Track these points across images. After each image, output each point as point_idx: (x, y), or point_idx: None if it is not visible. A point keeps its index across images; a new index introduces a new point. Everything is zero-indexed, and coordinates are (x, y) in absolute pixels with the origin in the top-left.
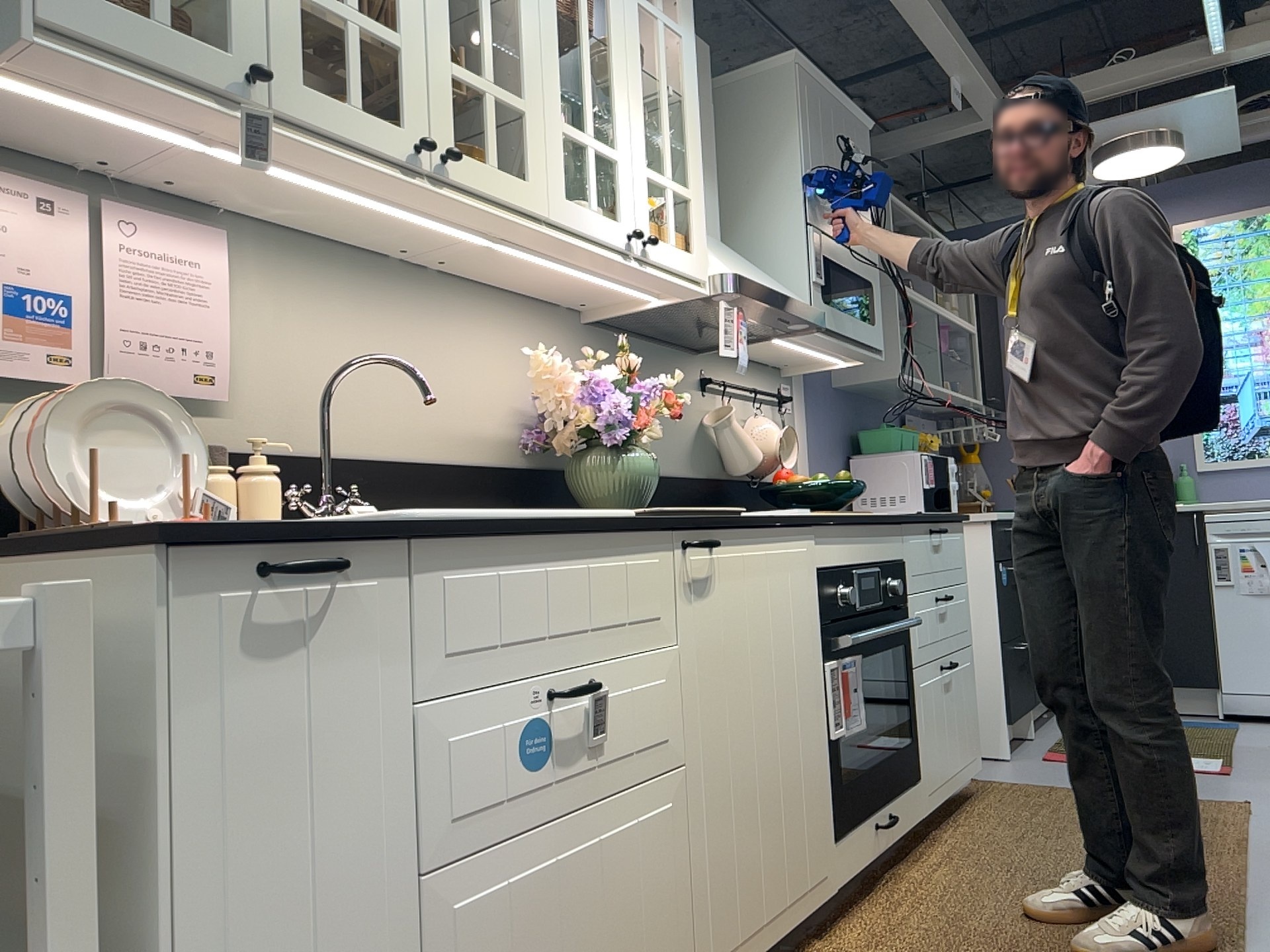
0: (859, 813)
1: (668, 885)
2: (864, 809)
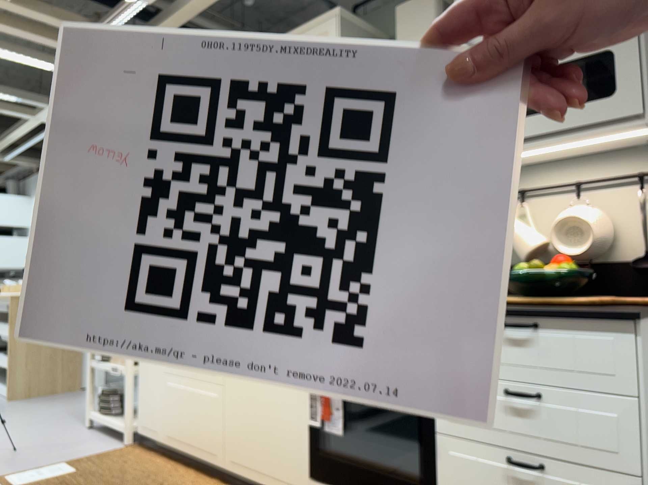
0: (335, 481)
1: (214, 419)
2: (342, 483)
